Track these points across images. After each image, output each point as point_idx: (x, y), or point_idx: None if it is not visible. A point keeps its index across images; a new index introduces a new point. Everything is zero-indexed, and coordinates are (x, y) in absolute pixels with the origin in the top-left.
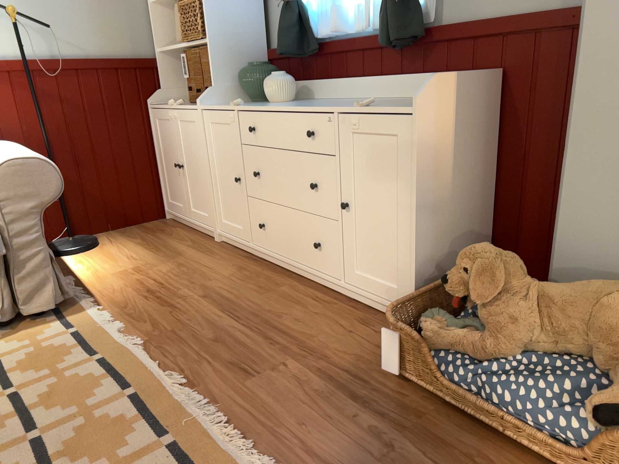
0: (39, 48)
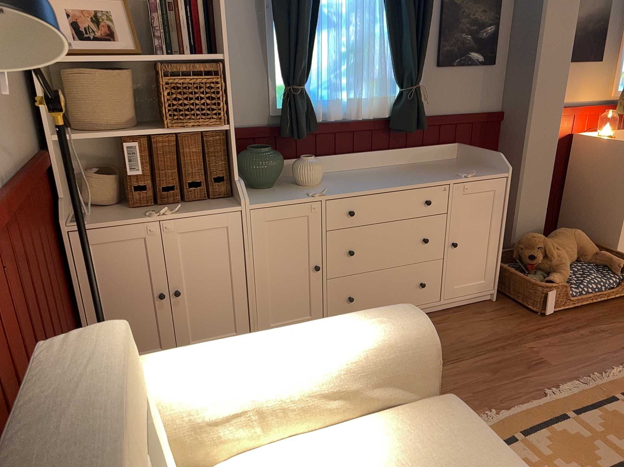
0: None
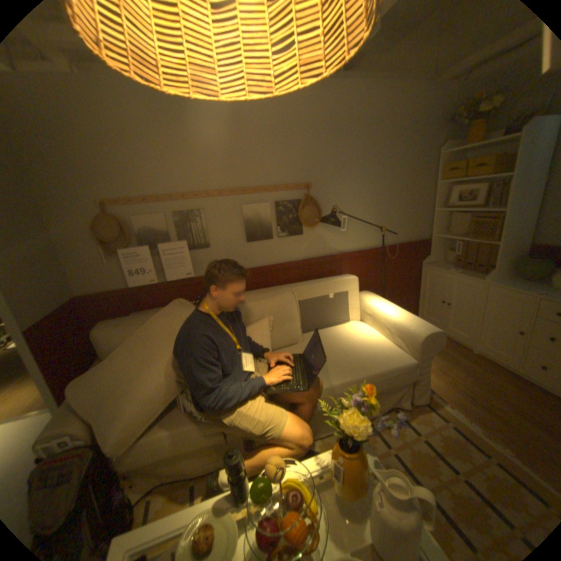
0: (381, 240)
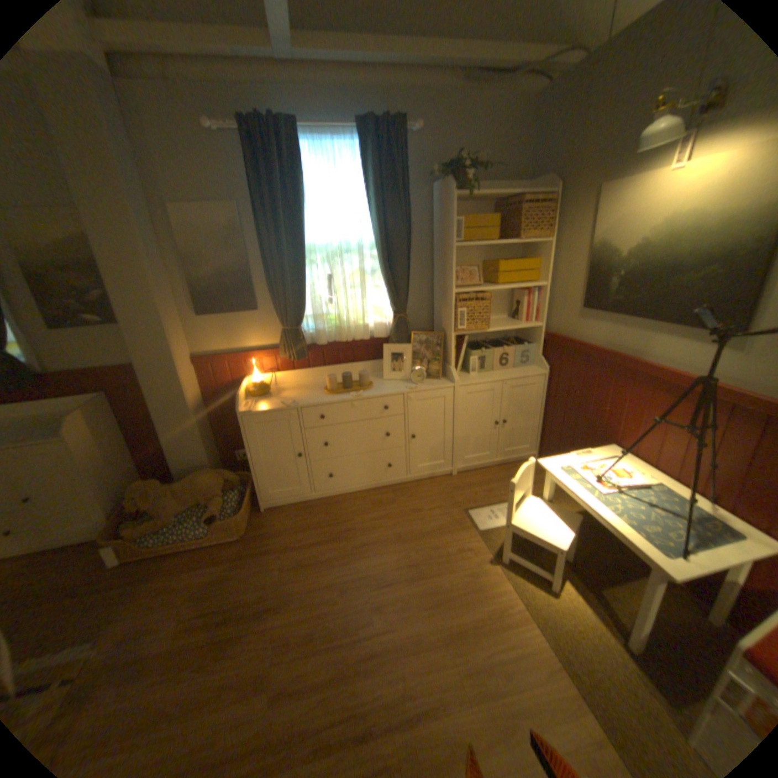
0: None
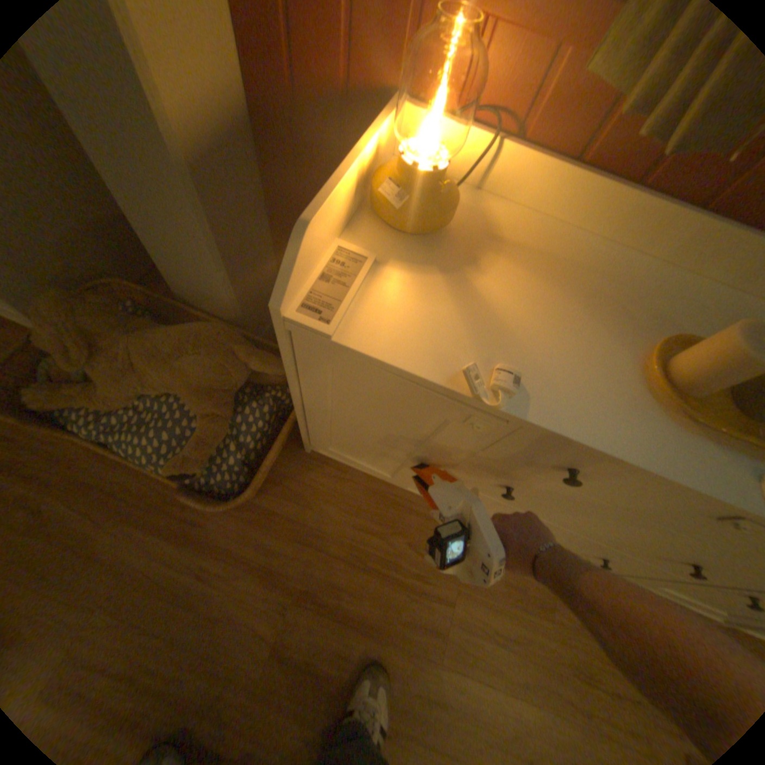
0: None
